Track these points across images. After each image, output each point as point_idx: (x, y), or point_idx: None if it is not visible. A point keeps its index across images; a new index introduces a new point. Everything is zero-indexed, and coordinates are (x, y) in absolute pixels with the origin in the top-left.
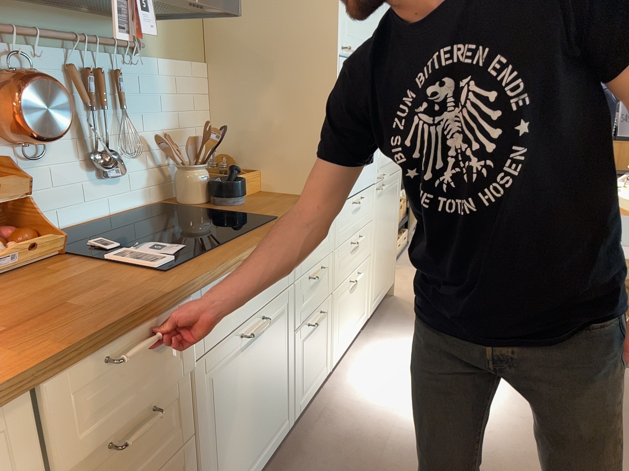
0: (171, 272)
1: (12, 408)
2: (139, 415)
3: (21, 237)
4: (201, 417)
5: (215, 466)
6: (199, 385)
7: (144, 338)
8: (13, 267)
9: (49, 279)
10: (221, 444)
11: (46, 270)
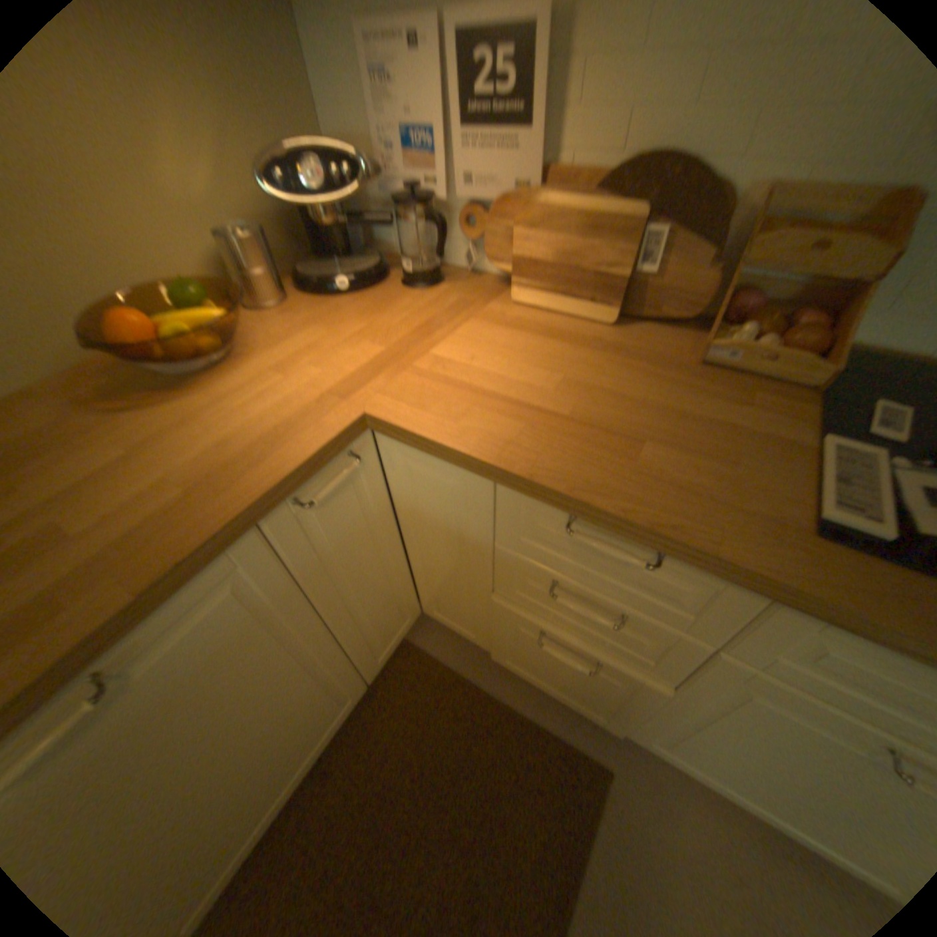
0: (839, 547)
1: (483, 474)
2: (612, 603)
3: (804, 332)
4: (707, 696)
5: (696, 737)
6: (730, 679)
7: (640, 558)
8: (742, 364)
9: (724, 405)
10: (722, 742)
11: (753, 393)
